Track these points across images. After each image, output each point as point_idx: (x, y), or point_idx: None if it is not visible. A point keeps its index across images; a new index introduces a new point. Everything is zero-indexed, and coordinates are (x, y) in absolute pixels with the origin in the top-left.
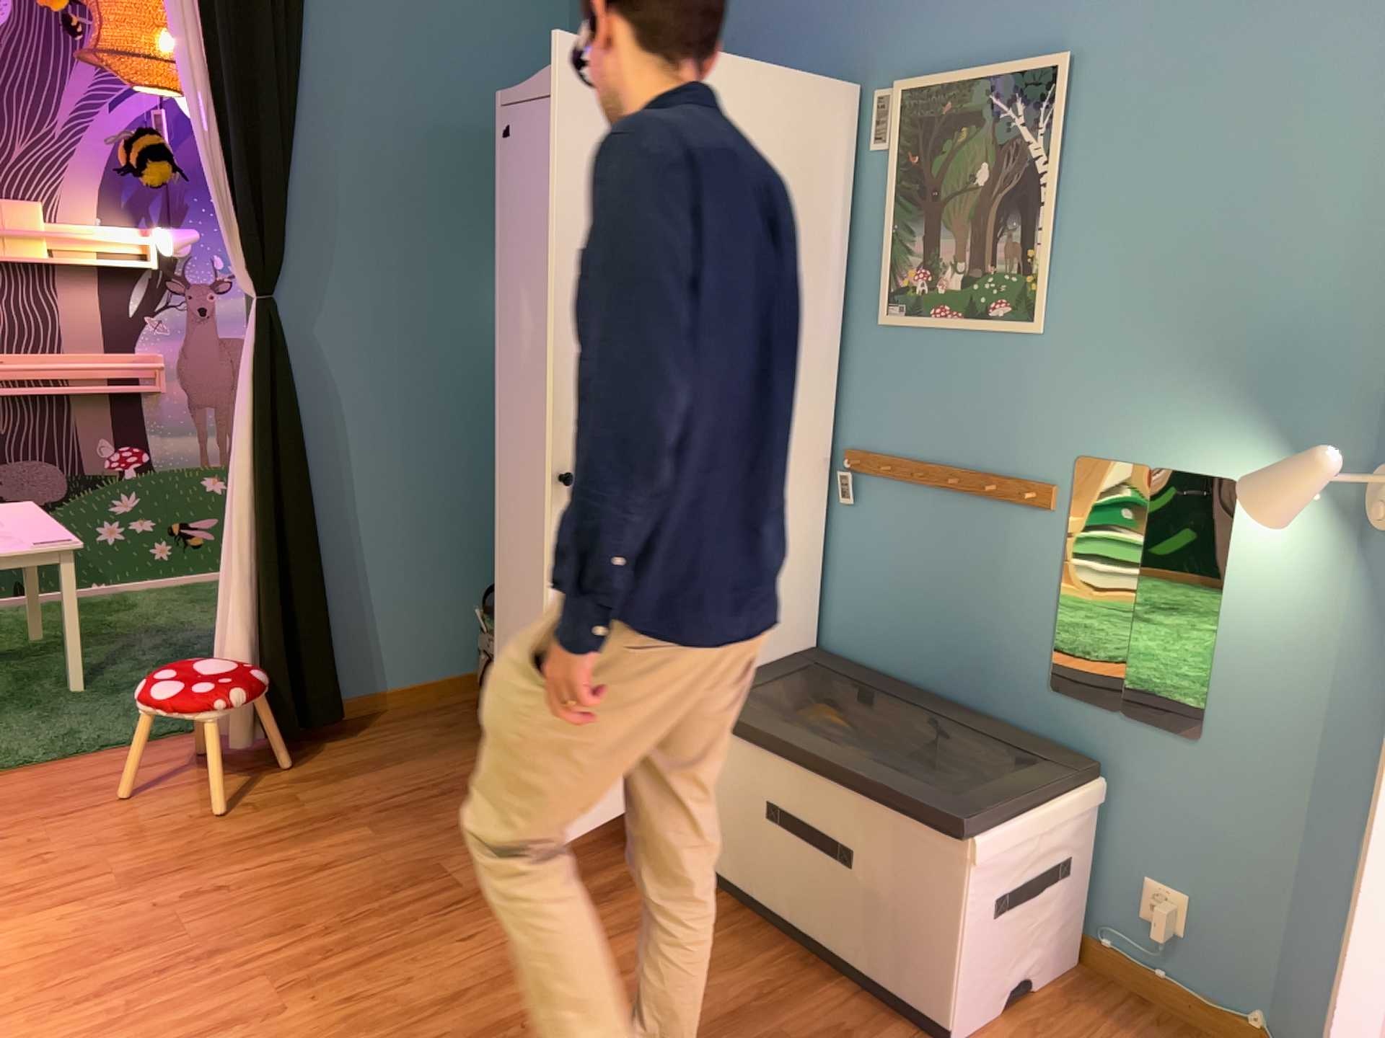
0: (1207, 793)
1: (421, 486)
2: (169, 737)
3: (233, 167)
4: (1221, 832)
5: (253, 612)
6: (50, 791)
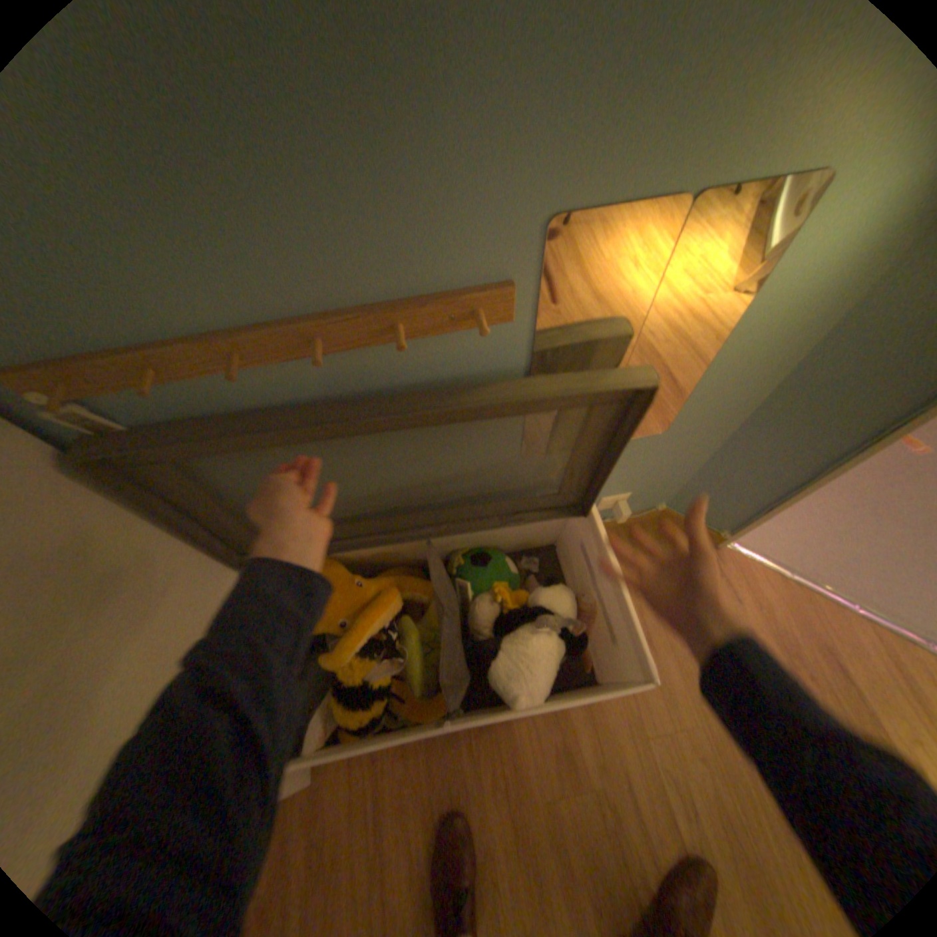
0: (660, 449)
1: None
2: None
3: None
4: (664, 460)
5: None
6: None
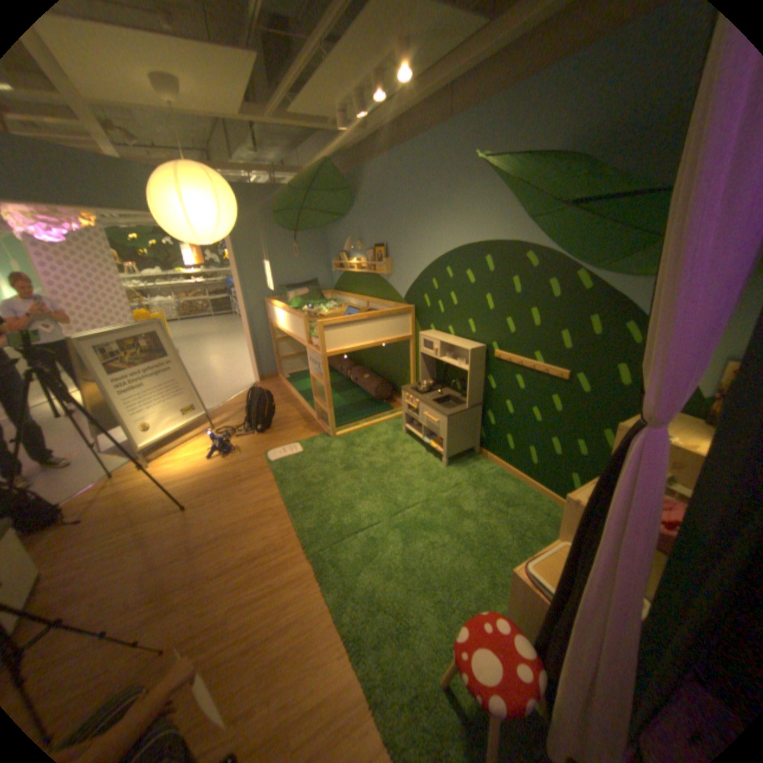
0: None
1: None
2: None
3: None
4: None
5: None
6: None
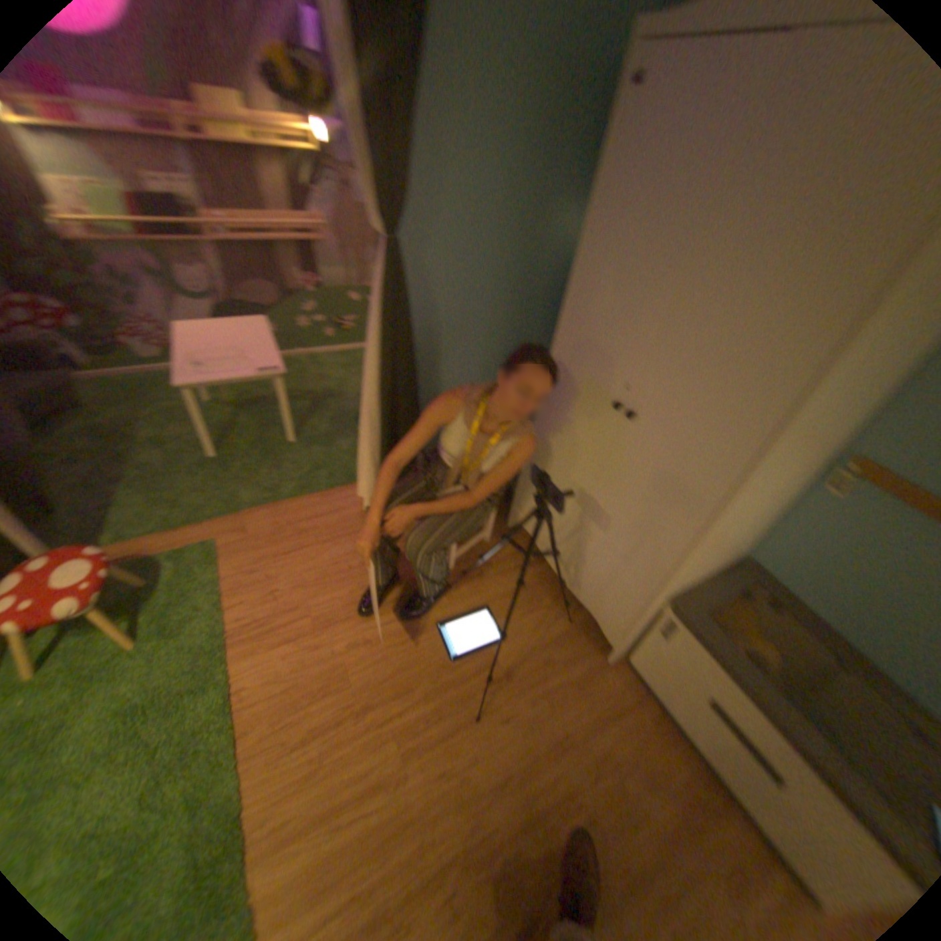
0: None
1: (480, 364)
2: (335, 491)
3: (364, 102)
4: None
5: (379, 446)
6: (276, 531)
